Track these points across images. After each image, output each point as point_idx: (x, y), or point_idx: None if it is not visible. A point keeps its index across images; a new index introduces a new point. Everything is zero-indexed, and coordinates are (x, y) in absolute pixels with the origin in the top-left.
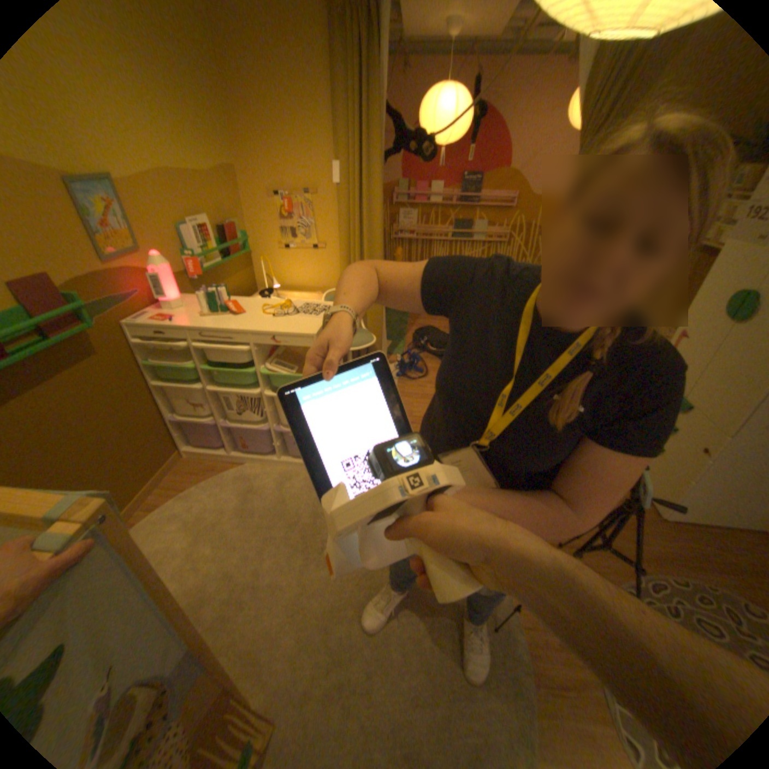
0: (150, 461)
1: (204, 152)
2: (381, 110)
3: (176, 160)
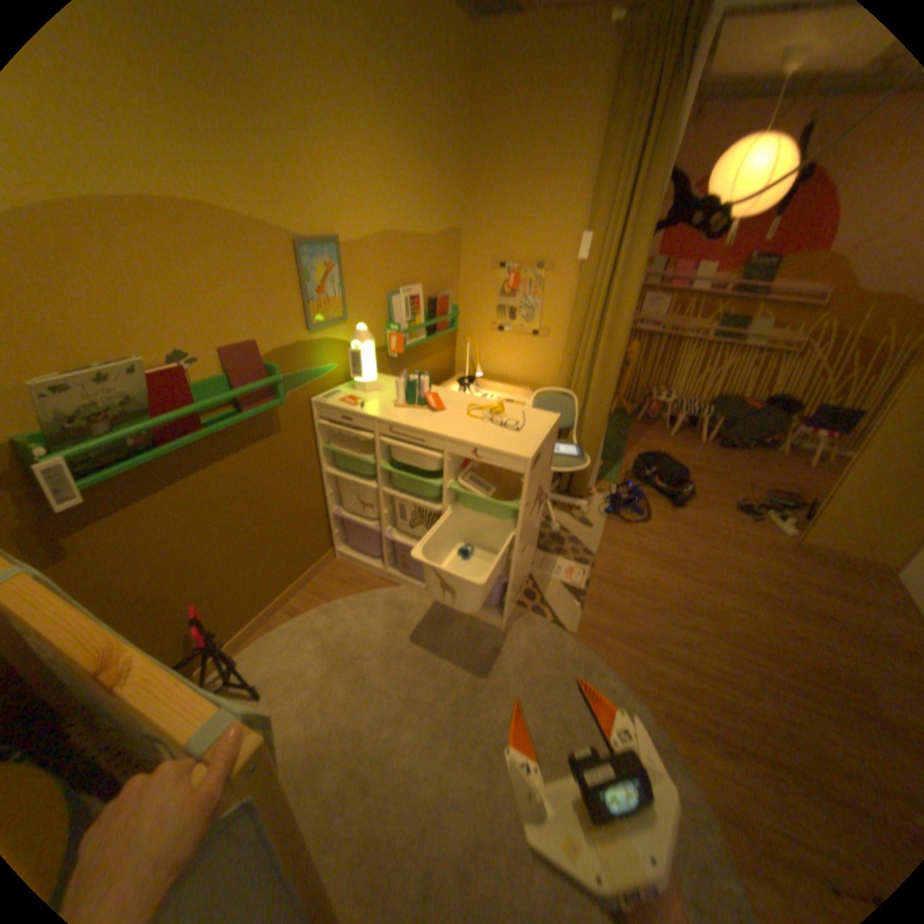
0: (304, 557)
1: (435, 215)
2: (668, 171)
3: (405, 224)
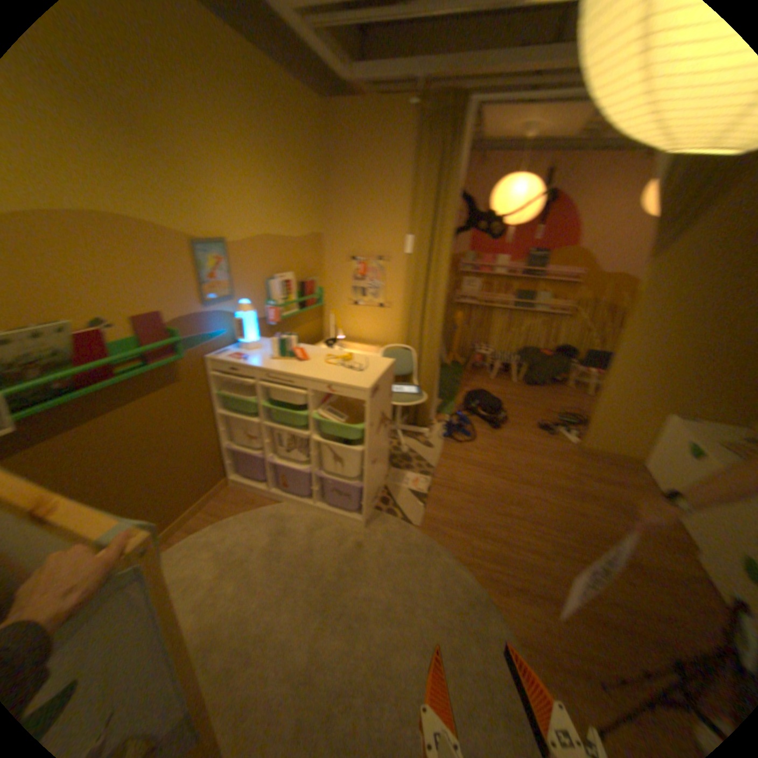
0: (199, 485)
1: (299, 223)
2: (455, 195)
3: (275, 229)
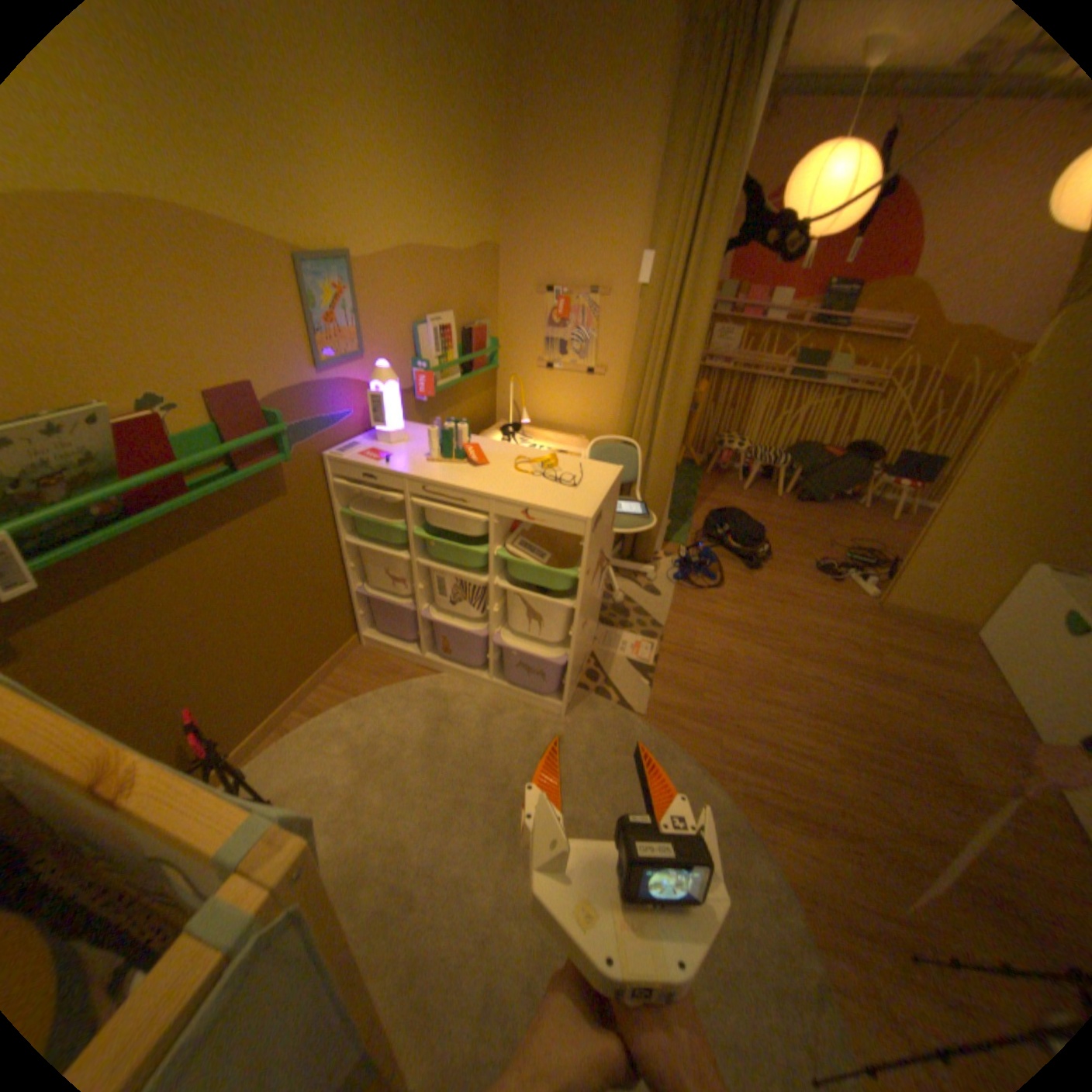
0: (323, 645)
1: (467, 225)
2: (740, 180)
3: (432, 236)
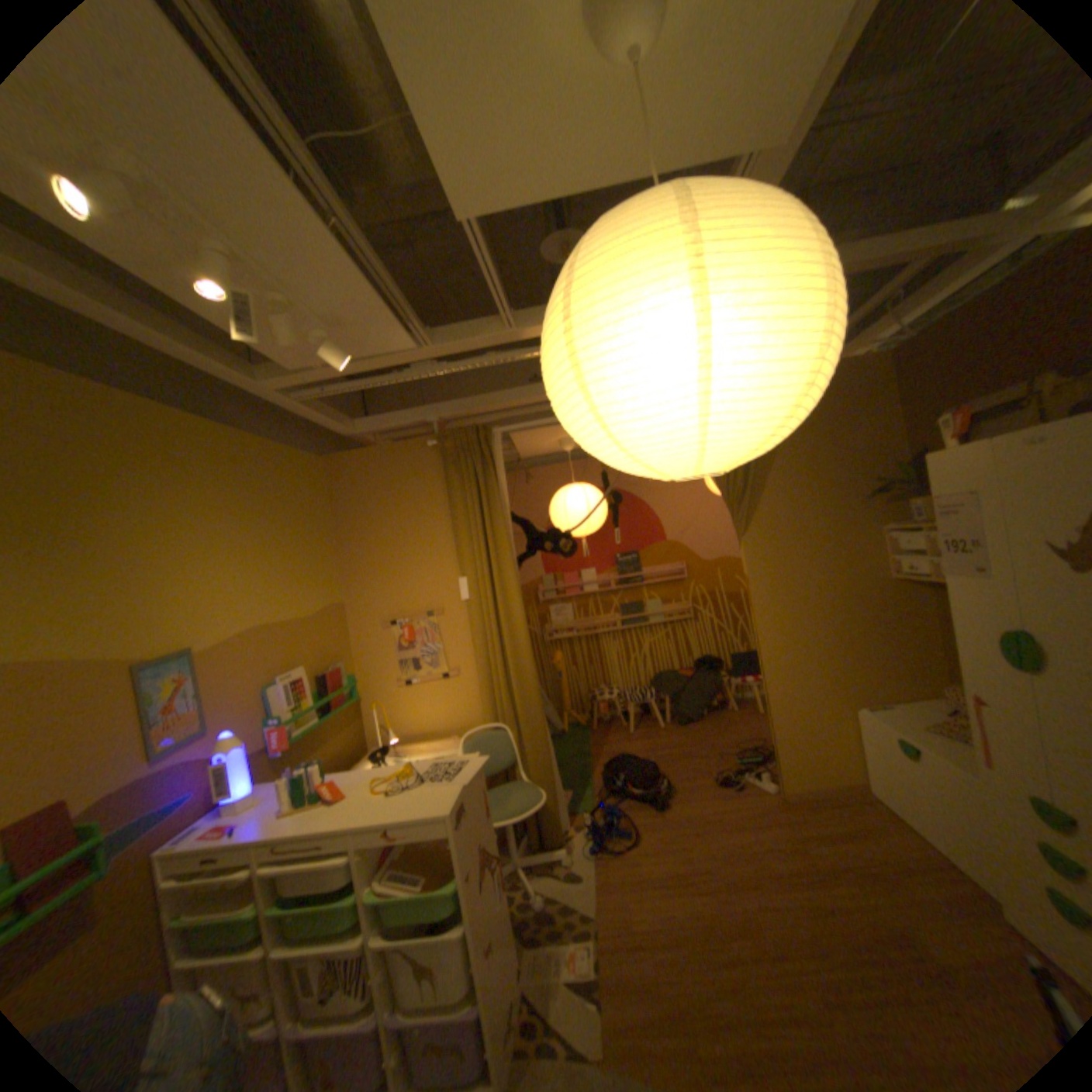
0: None
1: (310, 597)
2: (507, 522)
3: (275, 614)
